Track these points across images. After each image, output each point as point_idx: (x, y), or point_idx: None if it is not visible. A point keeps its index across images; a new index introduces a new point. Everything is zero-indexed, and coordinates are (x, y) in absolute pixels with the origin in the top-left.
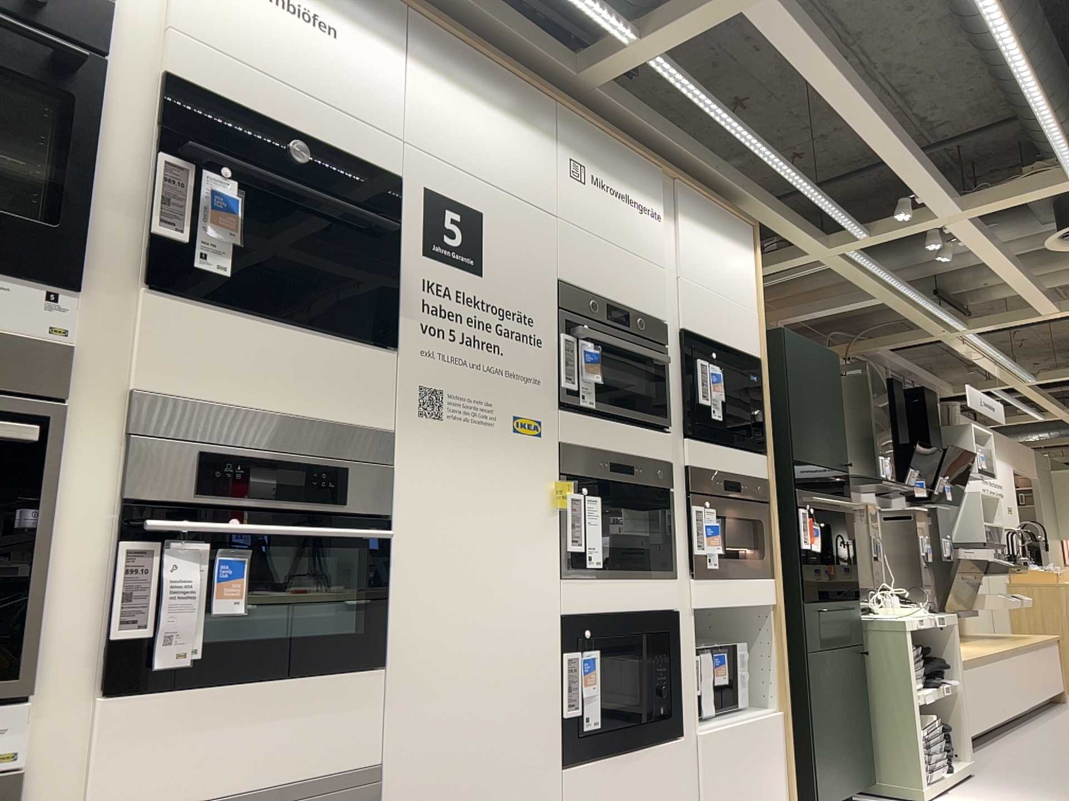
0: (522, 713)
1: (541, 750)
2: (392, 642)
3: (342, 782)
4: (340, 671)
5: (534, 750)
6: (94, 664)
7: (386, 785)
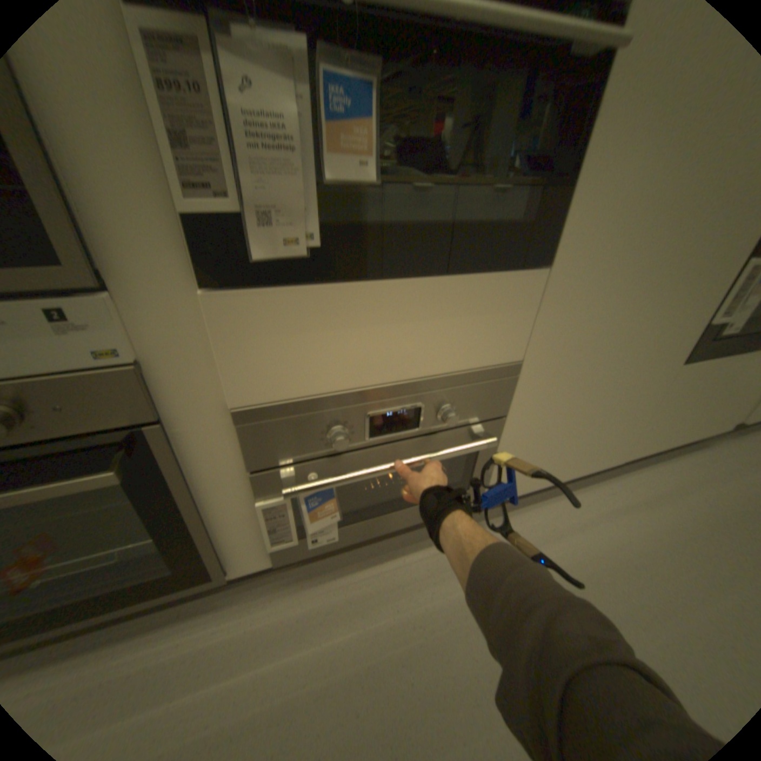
0: (677, 314)
1: (677, 347)
2: (570, 229)
3: (484, 372)
4: (500, 262)
5: (670, 348)
6: (178, 237)
7: (525, 374)
